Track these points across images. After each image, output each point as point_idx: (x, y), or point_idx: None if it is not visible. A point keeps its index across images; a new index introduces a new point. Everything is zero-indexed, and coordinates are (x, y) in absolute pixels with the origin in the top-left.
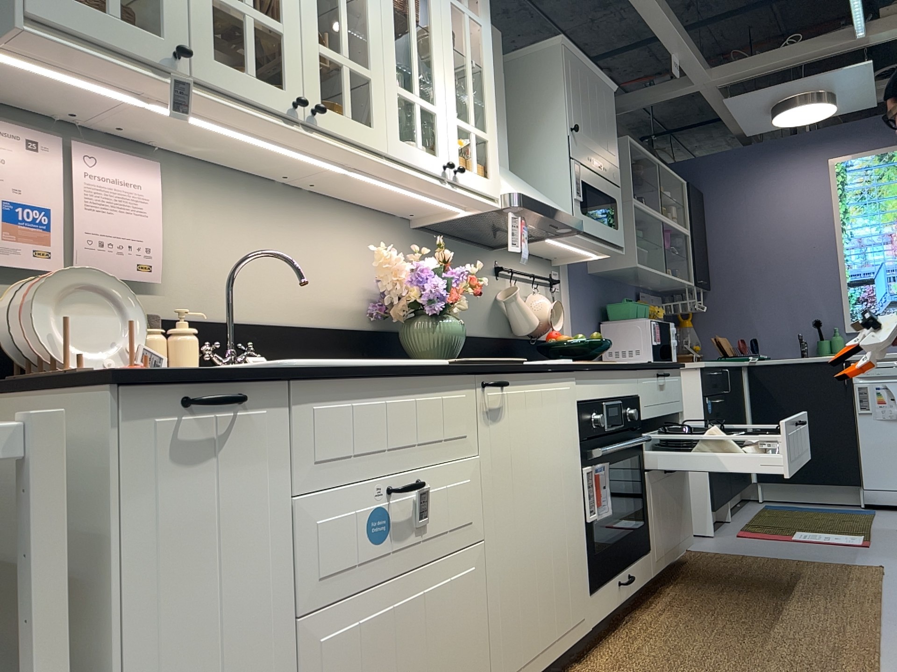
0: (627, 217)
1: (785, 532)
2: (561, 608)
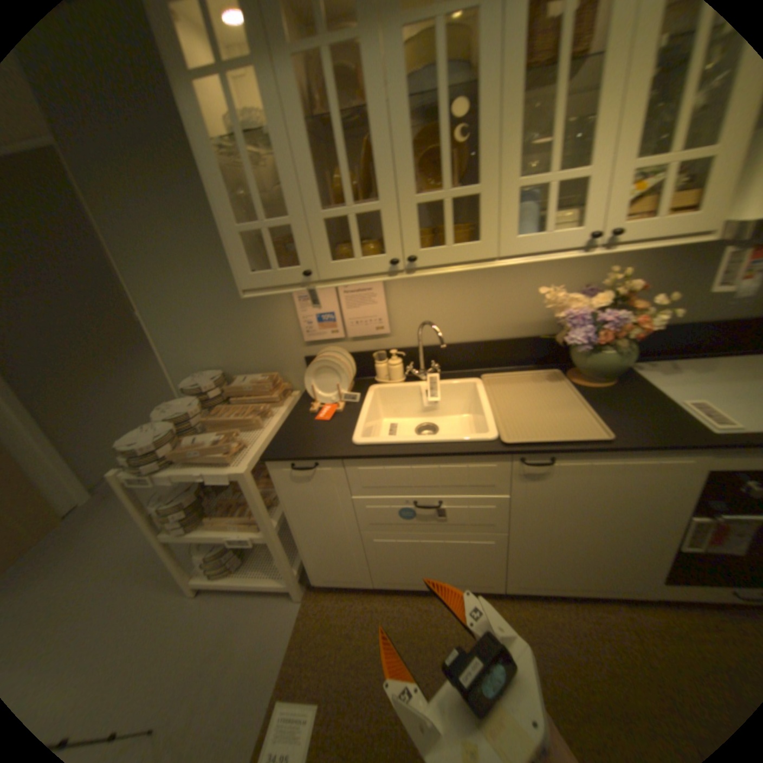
0: None
1: None
2: (607, 581)
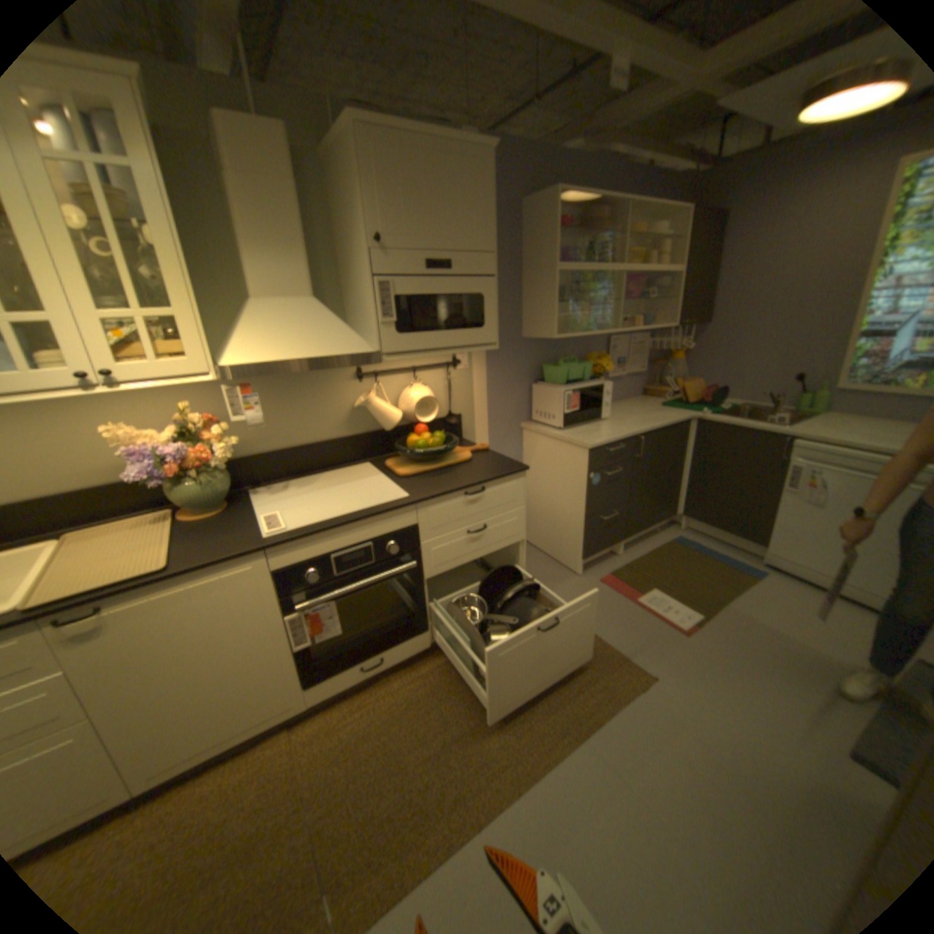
0: (551, 284)
1: (642, 589)
2: (244, 715)
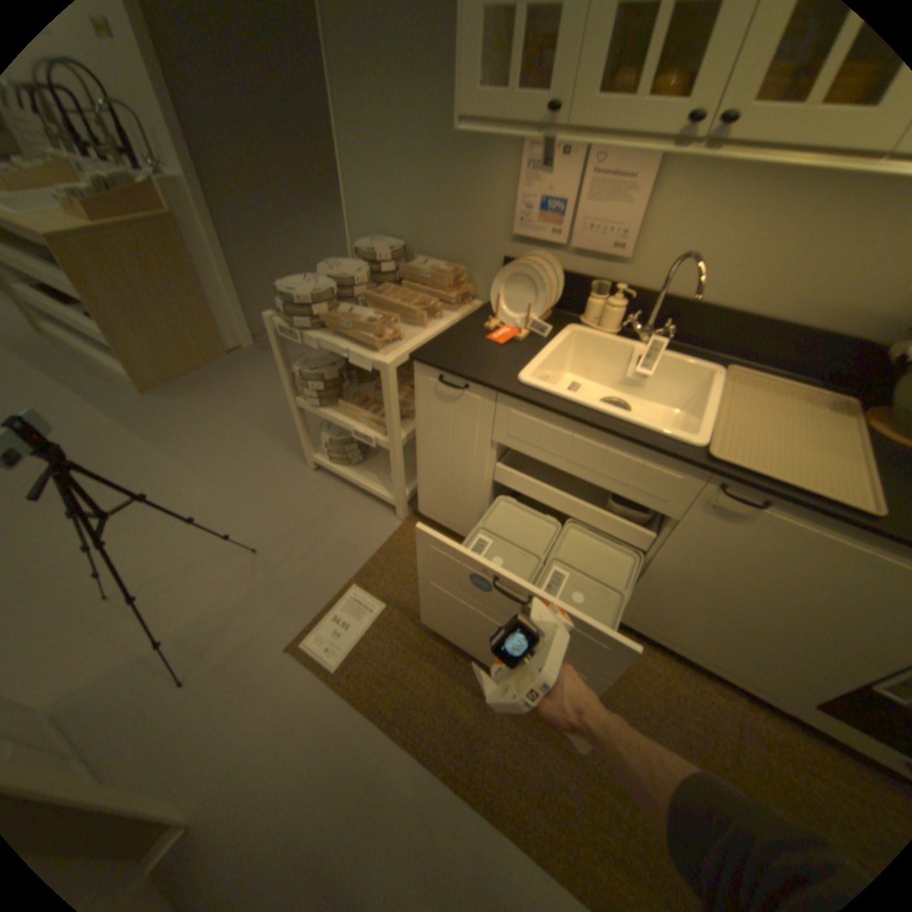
0: None
1: None
2: (744, 666)
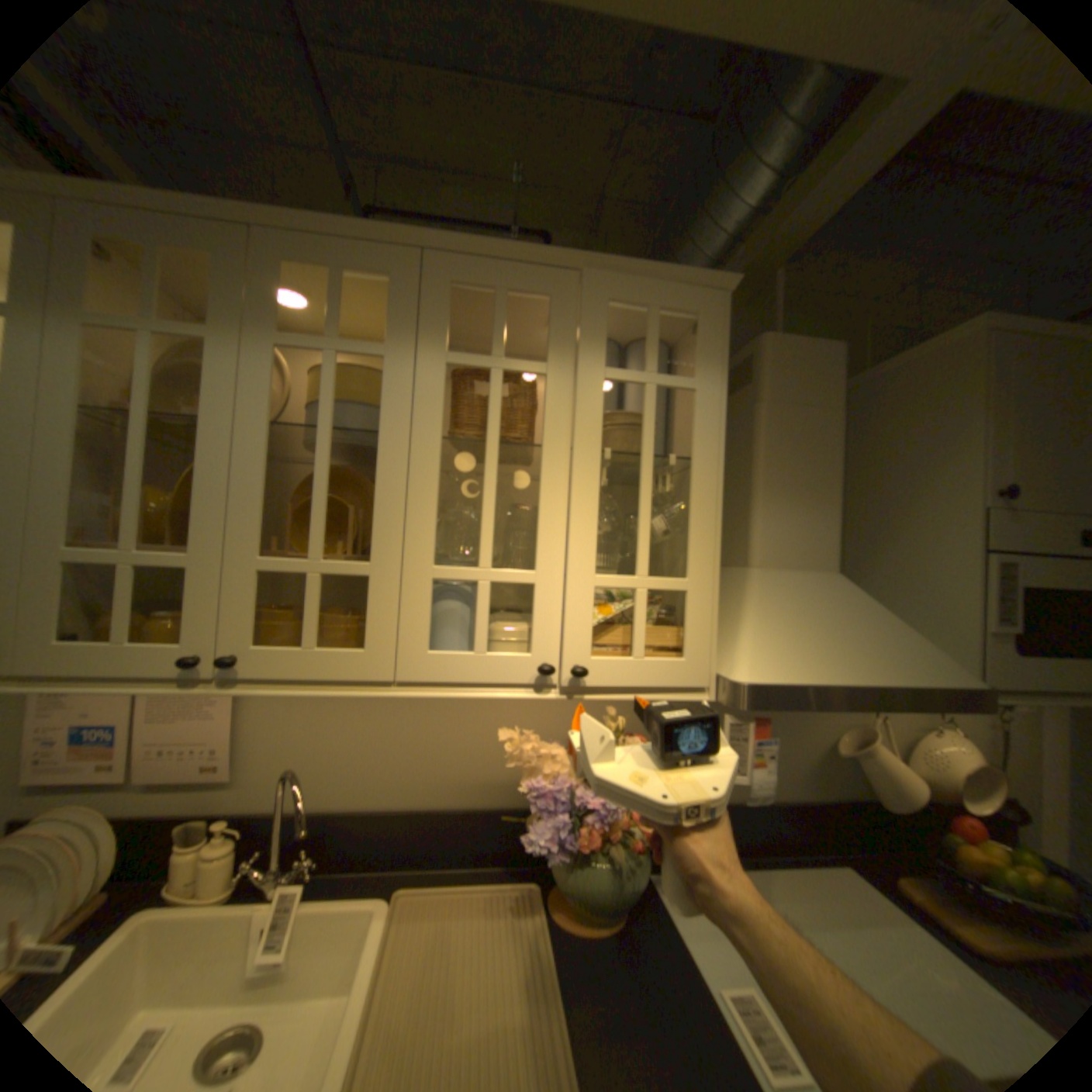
0: None
1: None
2: None
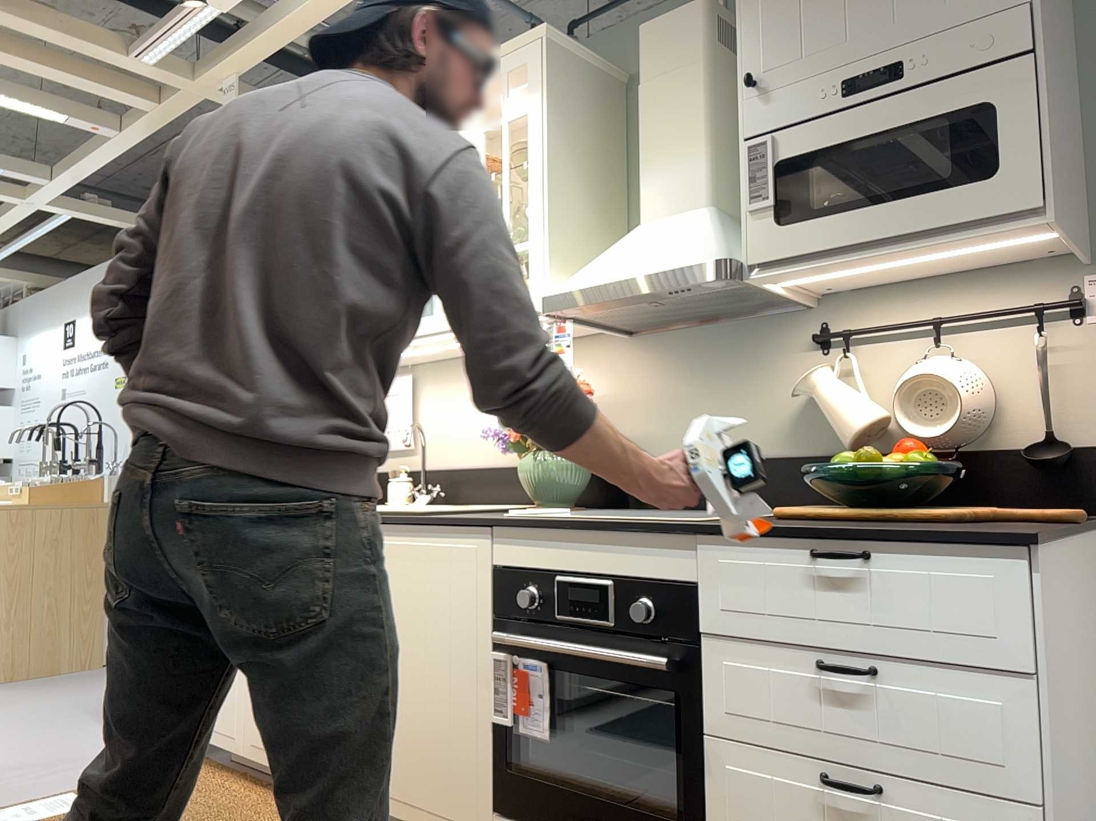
0: None
1: None
2: (435, 784)
